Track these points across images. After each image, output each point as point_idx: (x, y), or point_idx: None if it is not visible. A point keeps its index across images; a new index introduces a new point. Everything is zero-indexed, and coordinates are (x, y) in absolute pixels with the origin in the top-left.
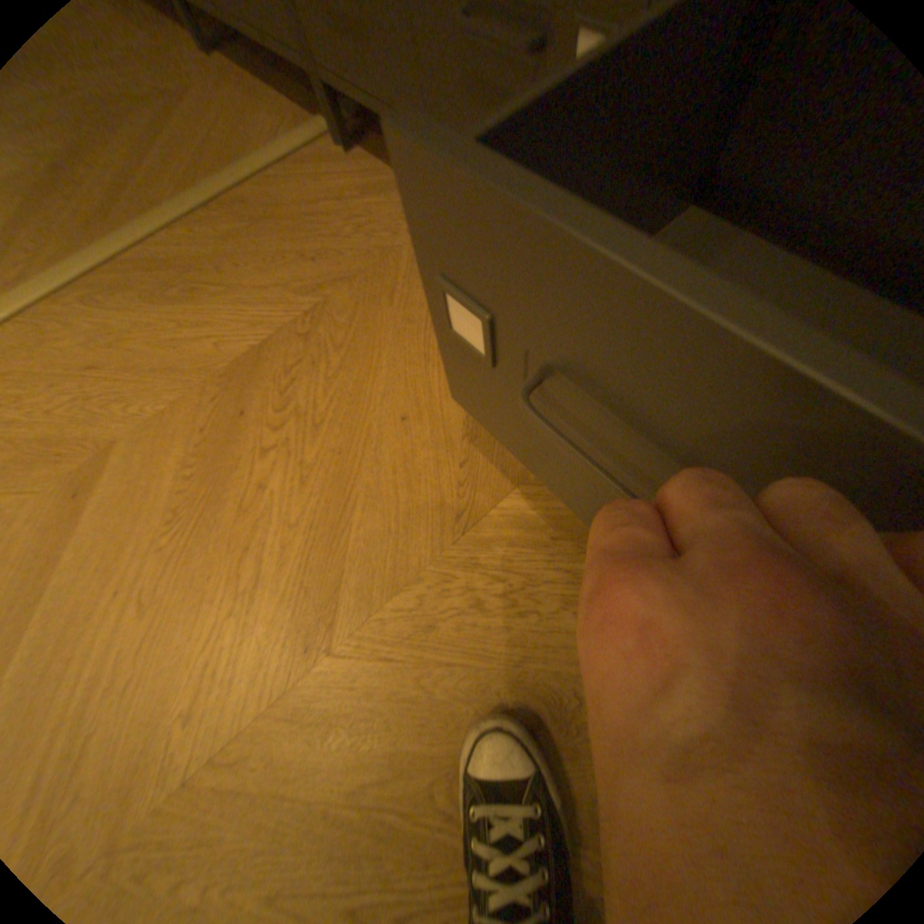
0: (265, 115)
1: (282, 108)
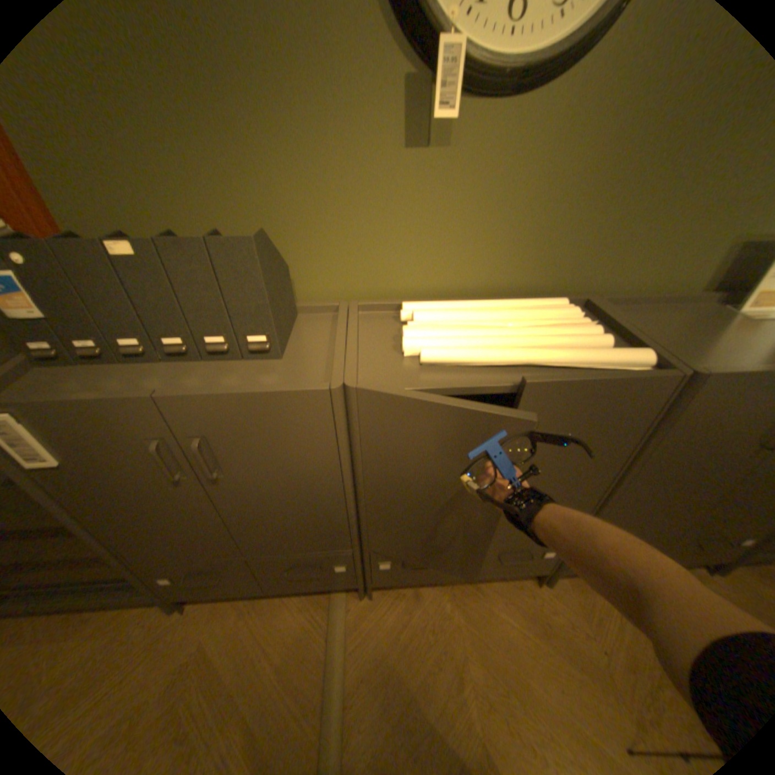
0: (291, 615)
1: (295, 602)
